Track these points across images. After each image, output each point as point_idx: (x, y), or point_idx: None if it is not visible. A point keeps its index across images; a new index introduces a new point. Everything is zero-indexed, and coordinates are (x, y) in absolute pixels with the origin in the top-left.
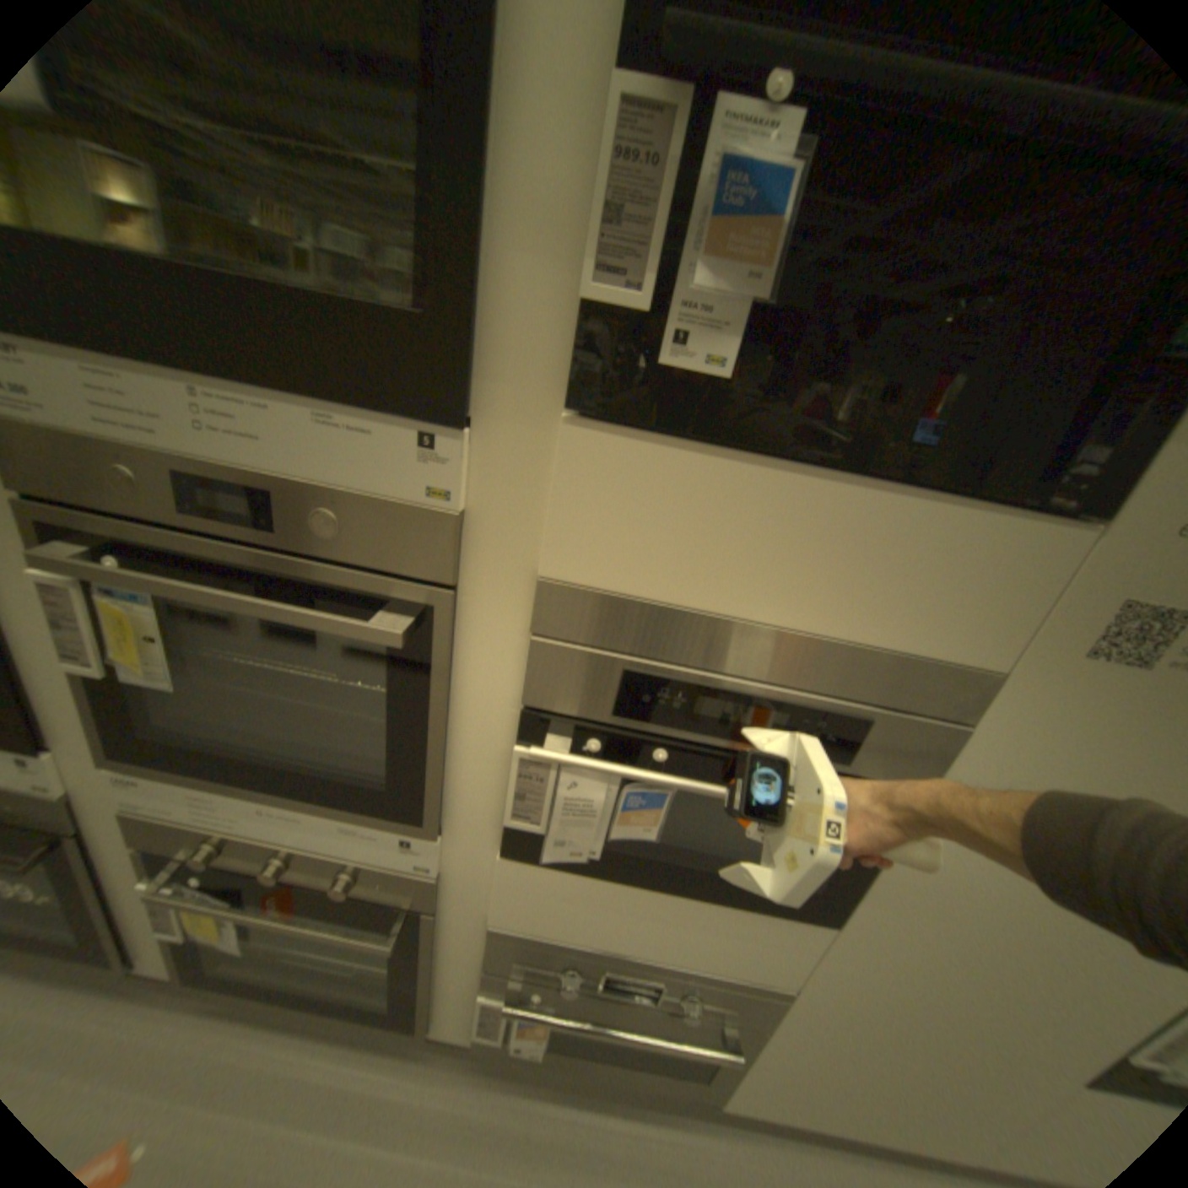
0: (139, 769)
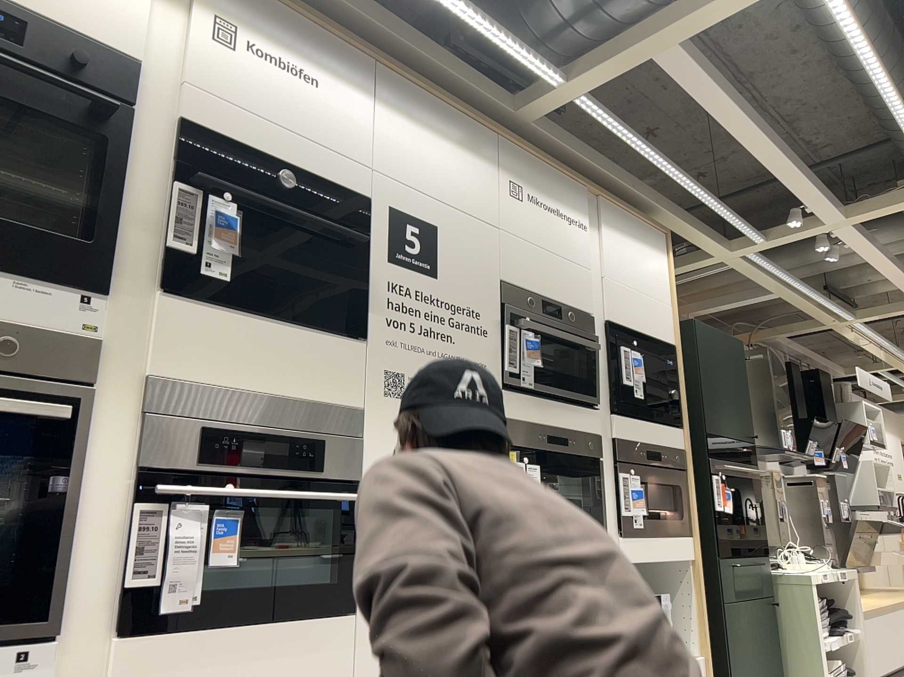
0: None
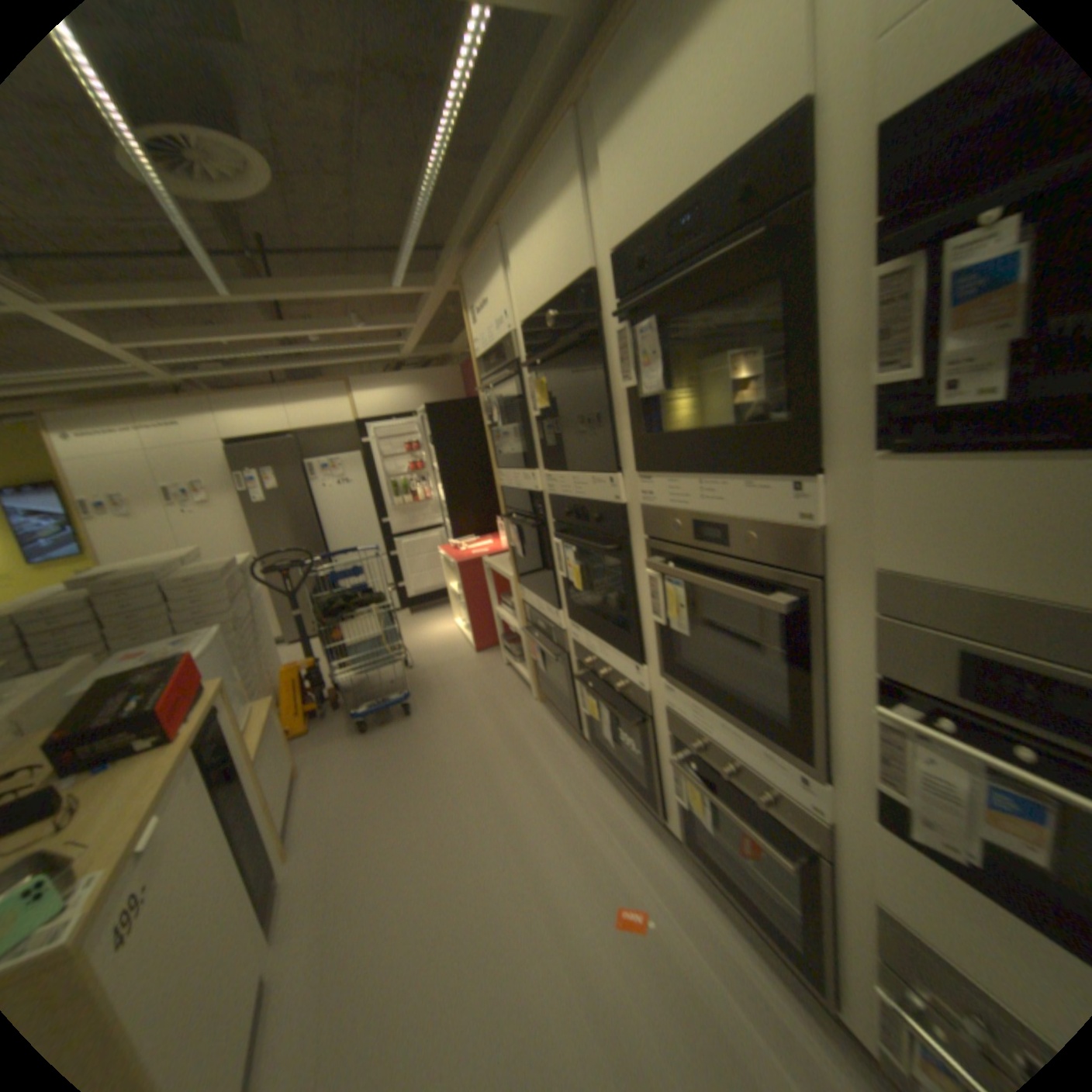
0: (674, 680)
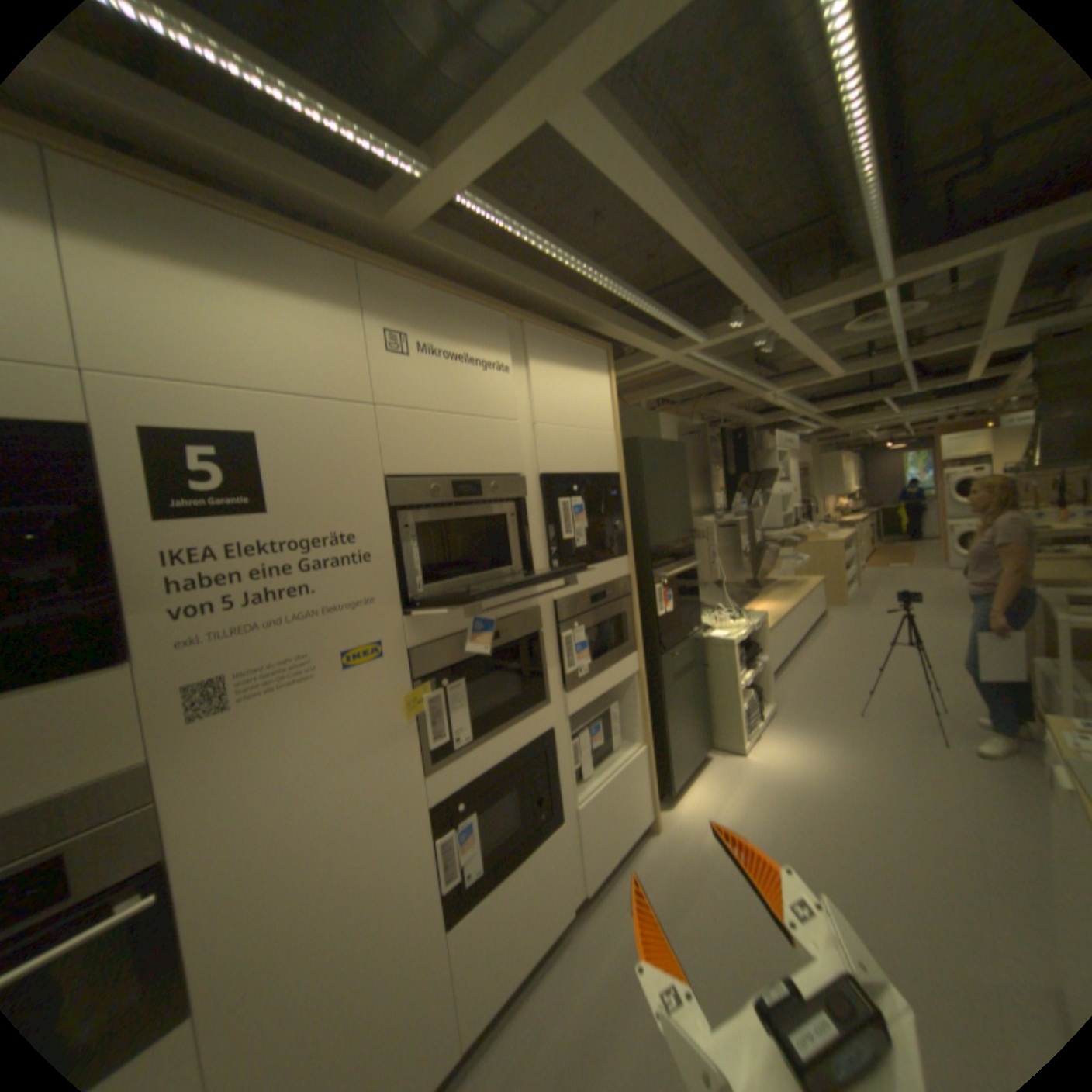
0: None
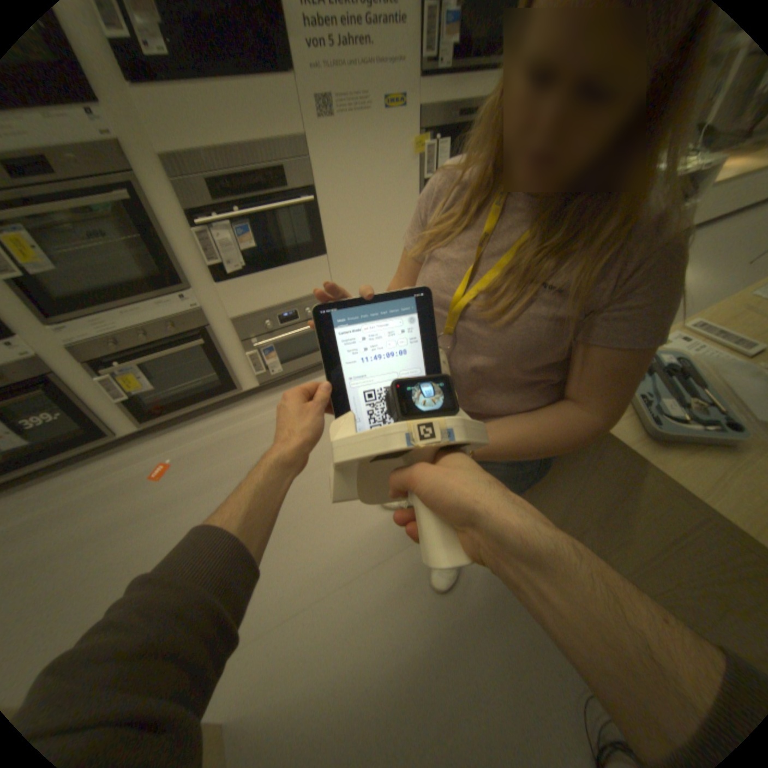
0: (61, 317)
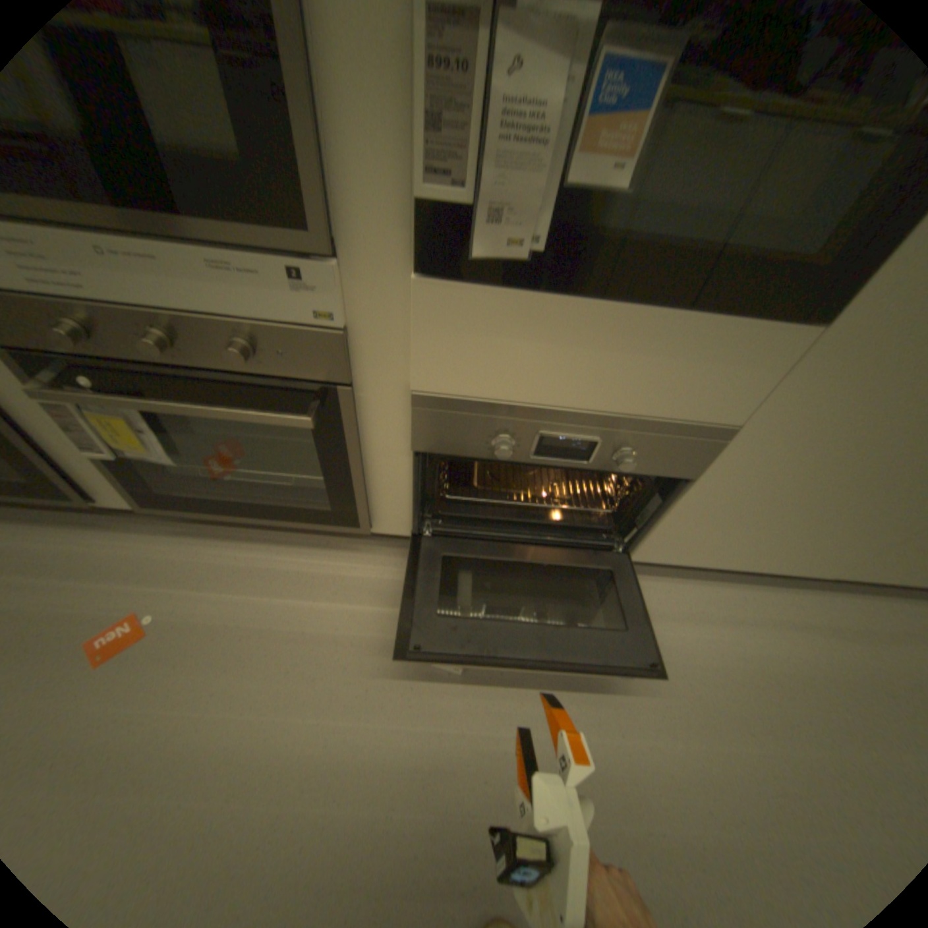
0: None
